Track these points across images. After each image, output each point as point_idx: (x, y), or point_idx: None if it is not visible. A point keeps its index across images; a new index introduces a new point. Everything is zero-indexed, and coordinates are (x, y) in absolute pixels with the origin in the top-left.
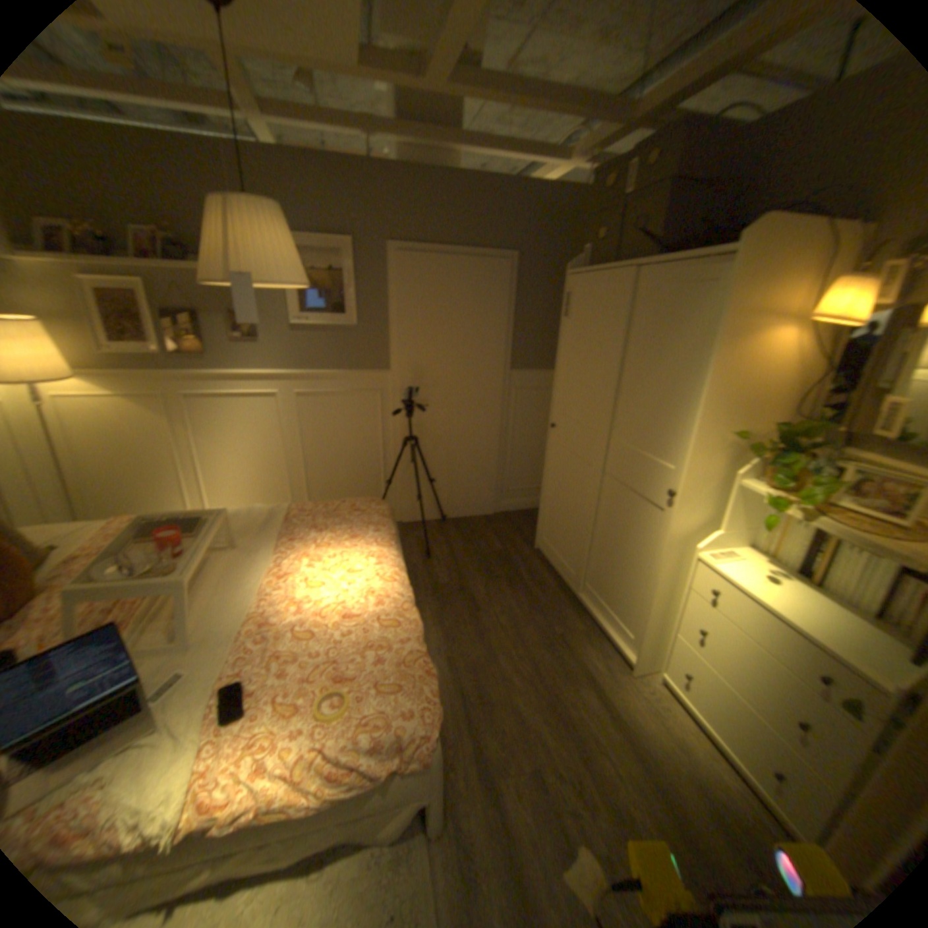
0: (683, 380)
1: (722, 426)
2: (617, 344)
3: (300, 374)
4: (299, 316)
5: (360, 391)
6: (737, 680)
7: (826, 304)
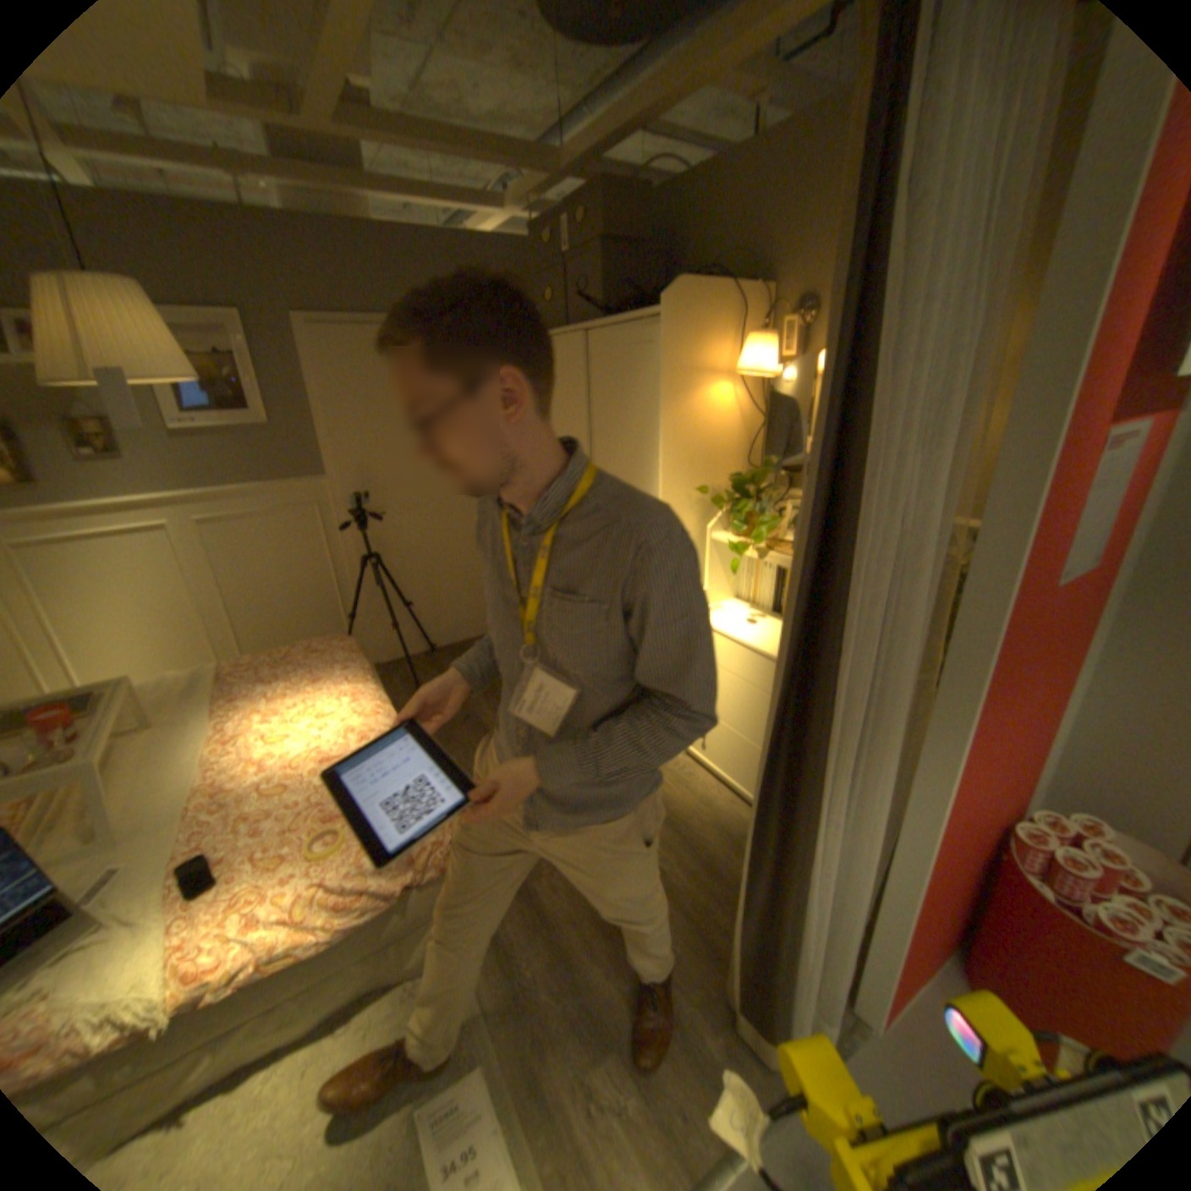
0: (644, 444)
1: (683, 485)
2: (582, 414)
3: (198, 493)
4: (181, 415)
5: (290, 505)
6: (736, 720)
7: (750, 359)
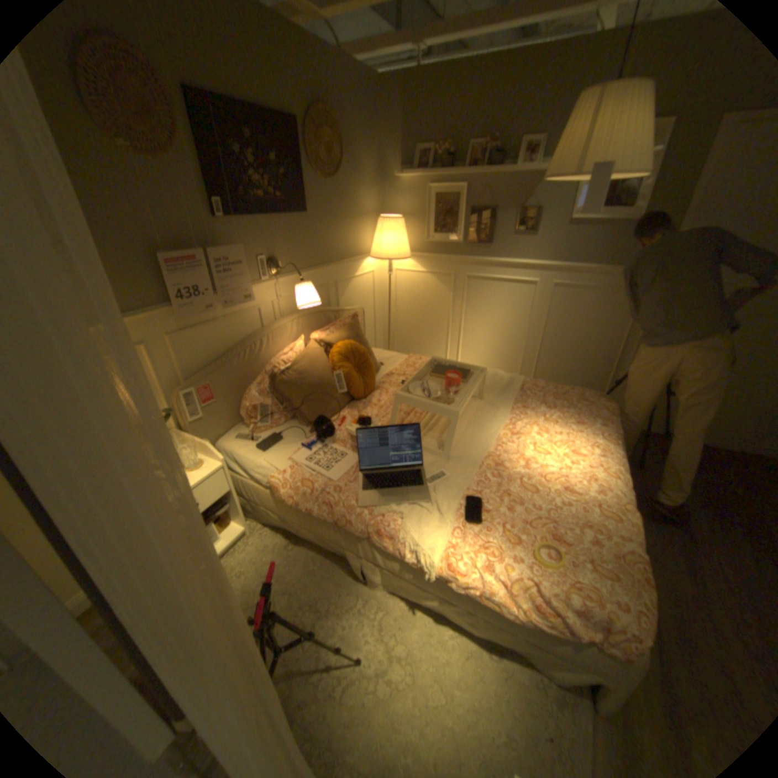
0: None
1: None
2: None
3: (566, 266)
4: (584, 209)
5: (621, 287)
6: None
7: None
